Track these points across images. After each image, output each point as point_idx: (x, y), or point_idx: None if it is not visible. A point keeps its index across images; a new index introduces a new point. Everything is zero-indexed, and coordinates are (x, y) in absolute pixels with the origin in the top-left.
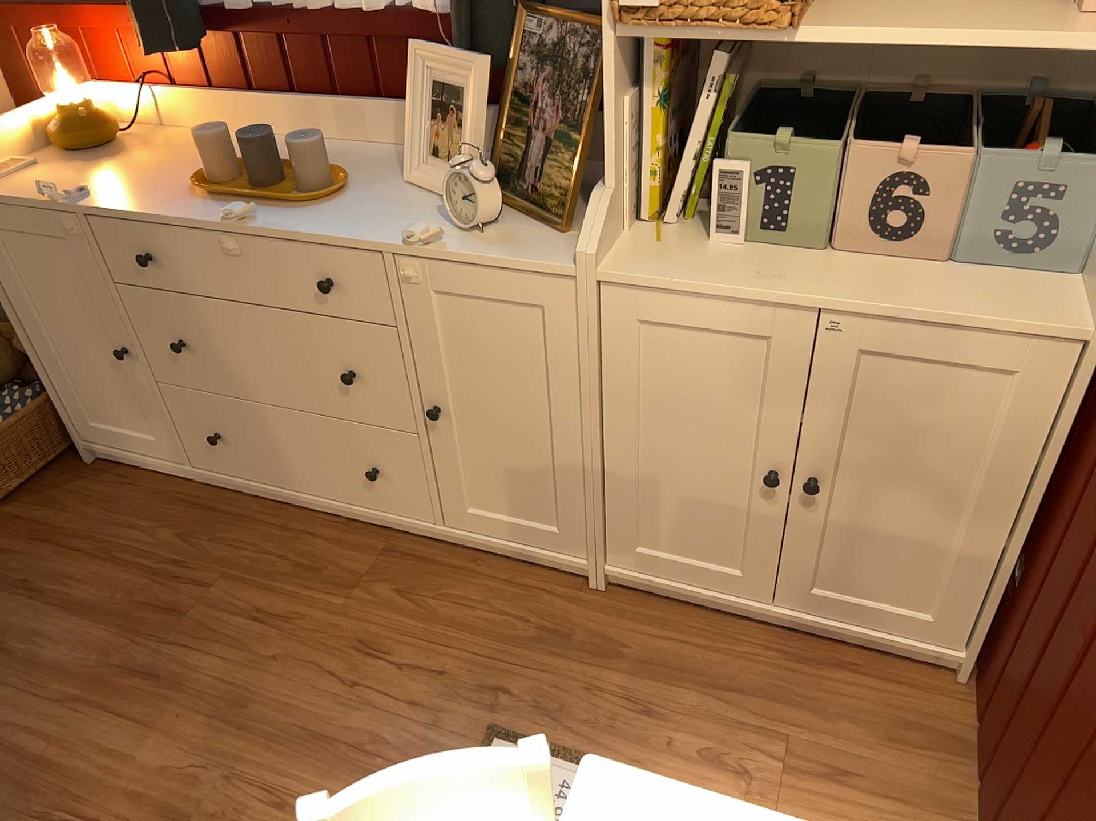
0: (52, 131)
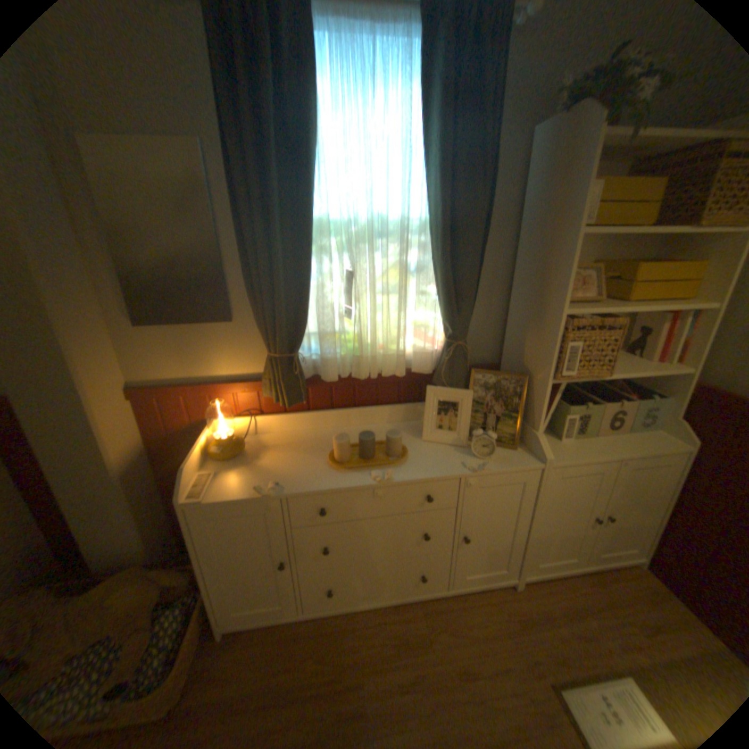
0: (214, 453)
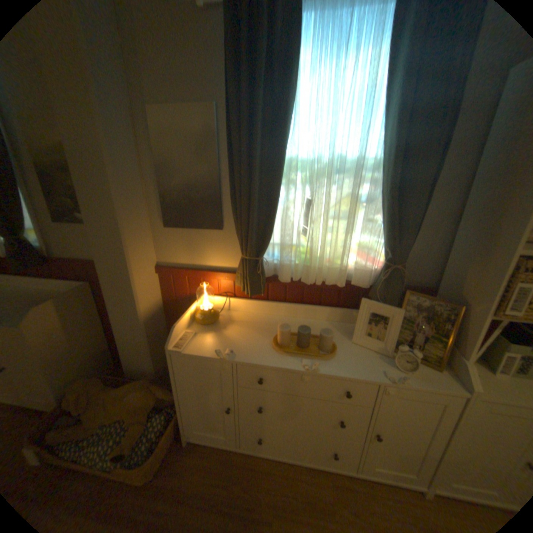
0: (198, 318)
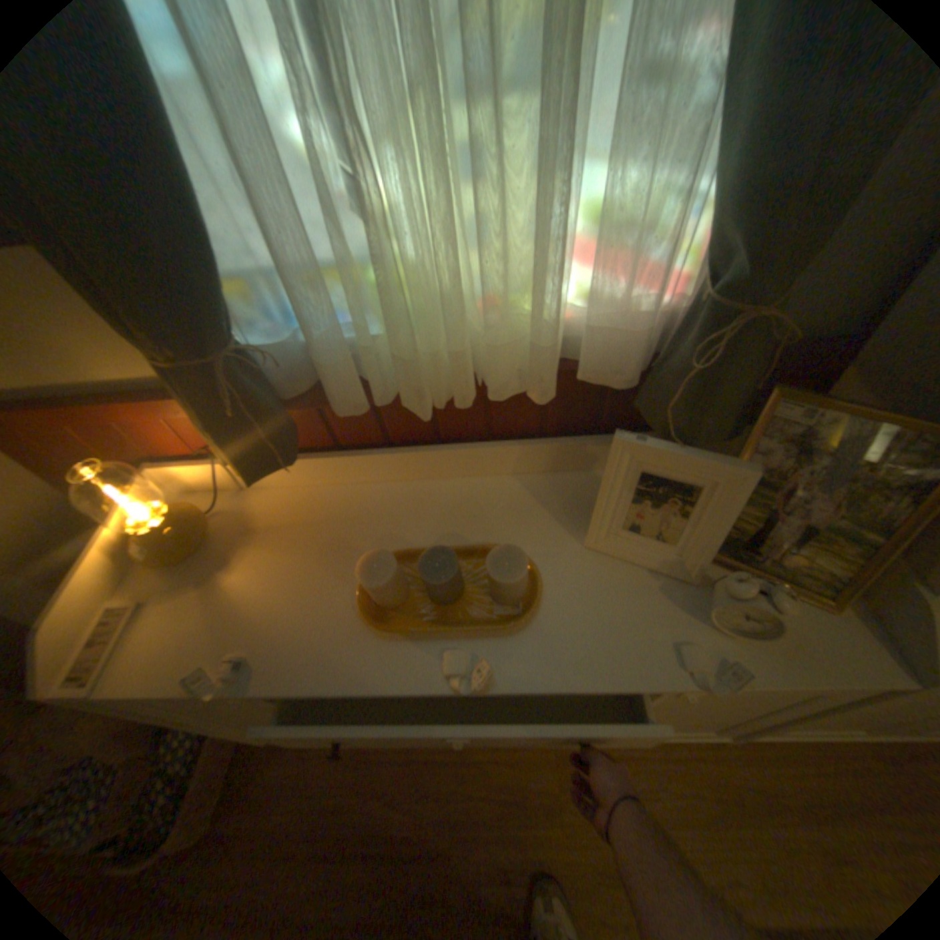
0: (134, 558)
